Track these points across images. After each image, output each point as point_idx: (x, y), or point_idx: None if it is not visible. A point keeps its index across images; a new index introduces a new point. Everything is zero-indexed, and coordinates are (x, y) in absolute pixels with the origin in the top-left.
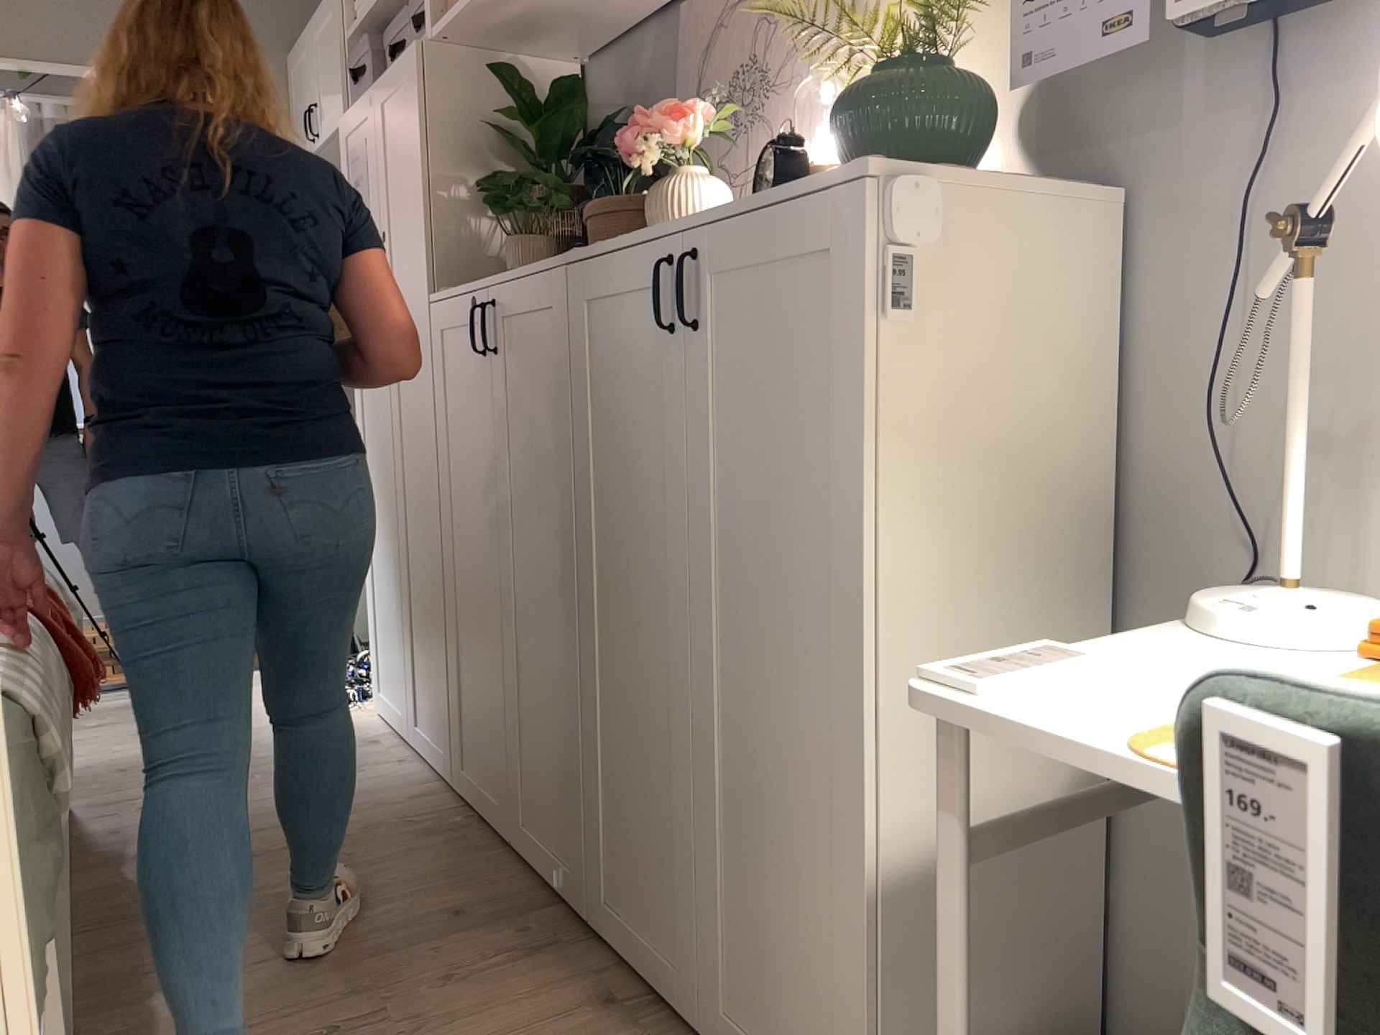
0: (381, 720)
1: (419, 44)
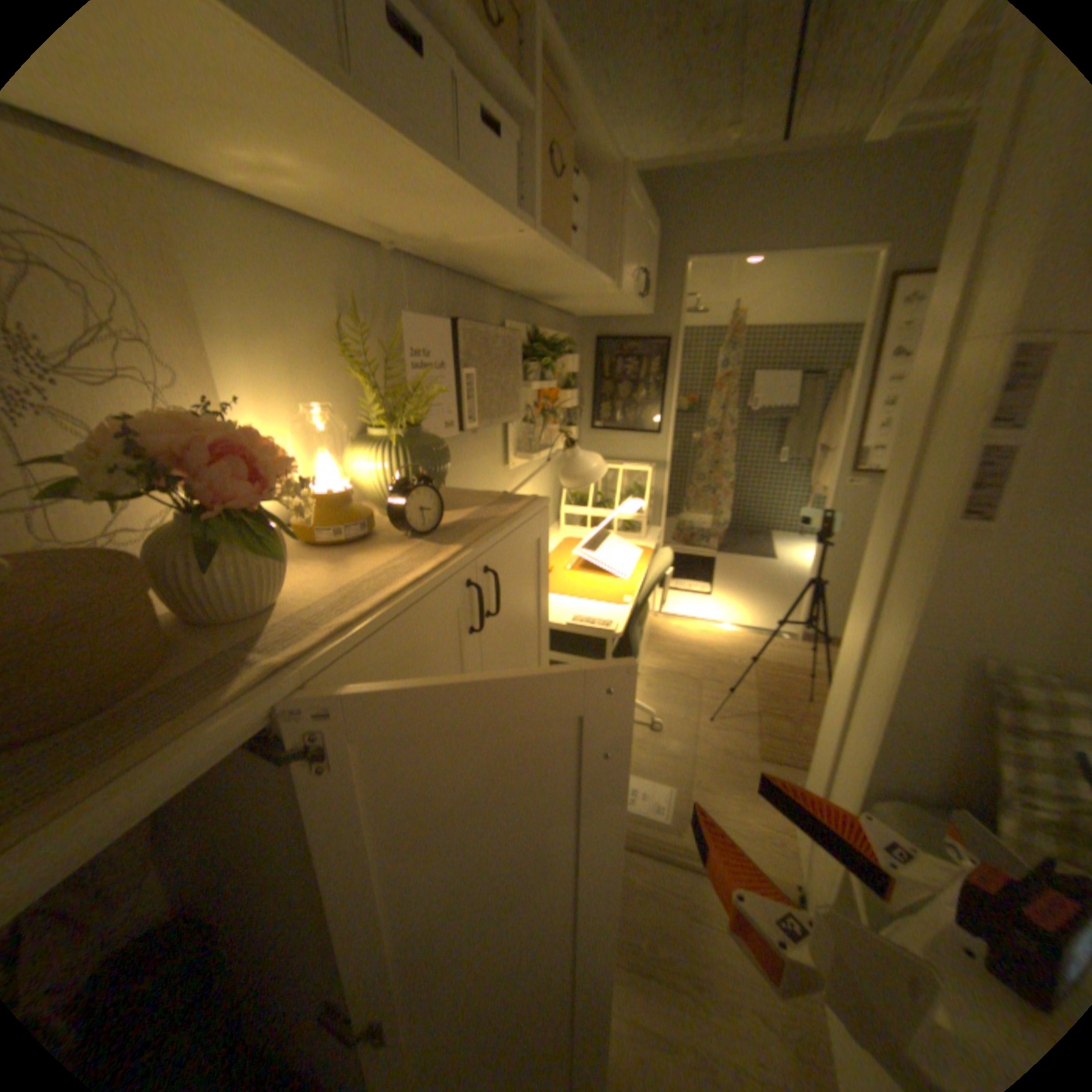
0: None
1: None
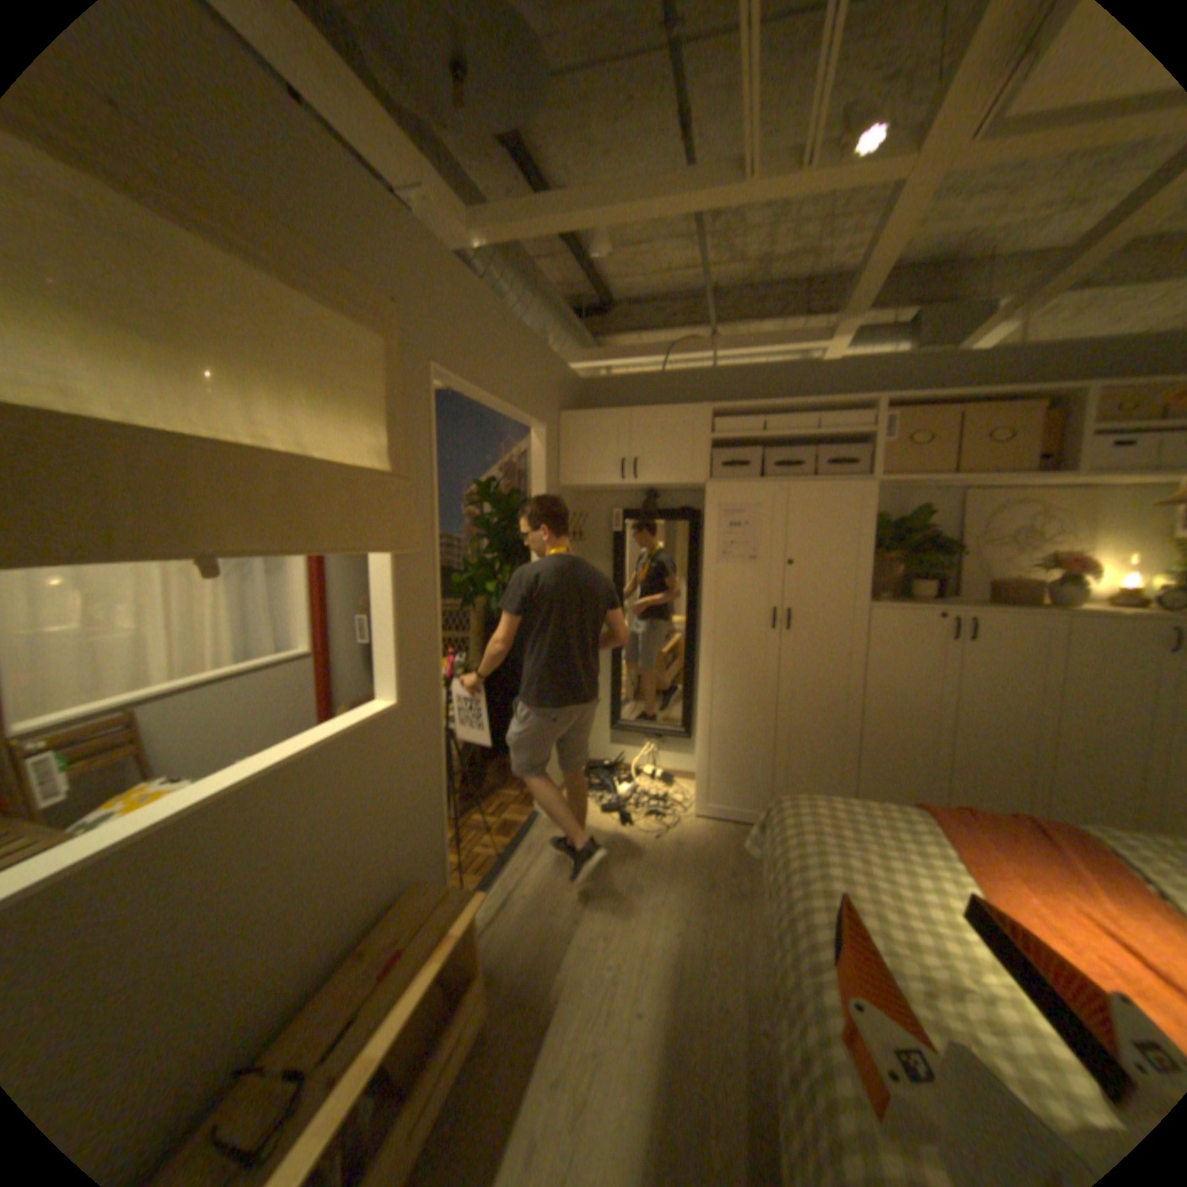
0: (711, 822)
1: (874, 485)
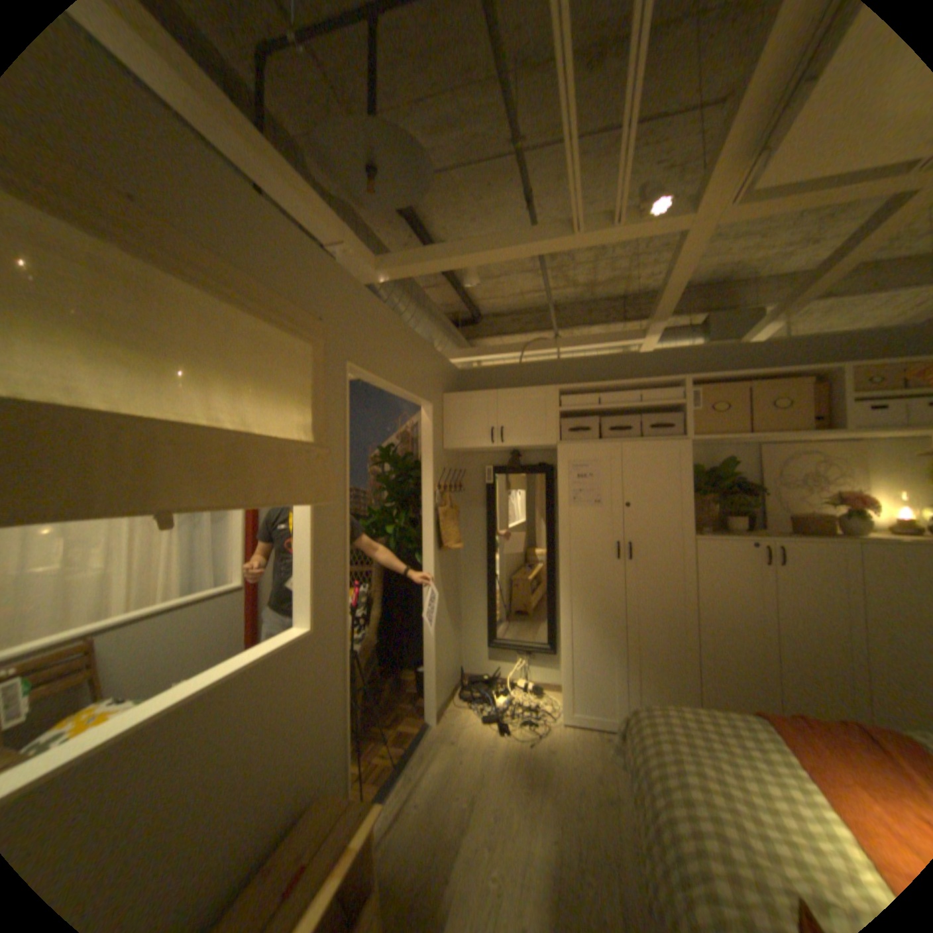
0: (578, 731)
1: (688, 443)
